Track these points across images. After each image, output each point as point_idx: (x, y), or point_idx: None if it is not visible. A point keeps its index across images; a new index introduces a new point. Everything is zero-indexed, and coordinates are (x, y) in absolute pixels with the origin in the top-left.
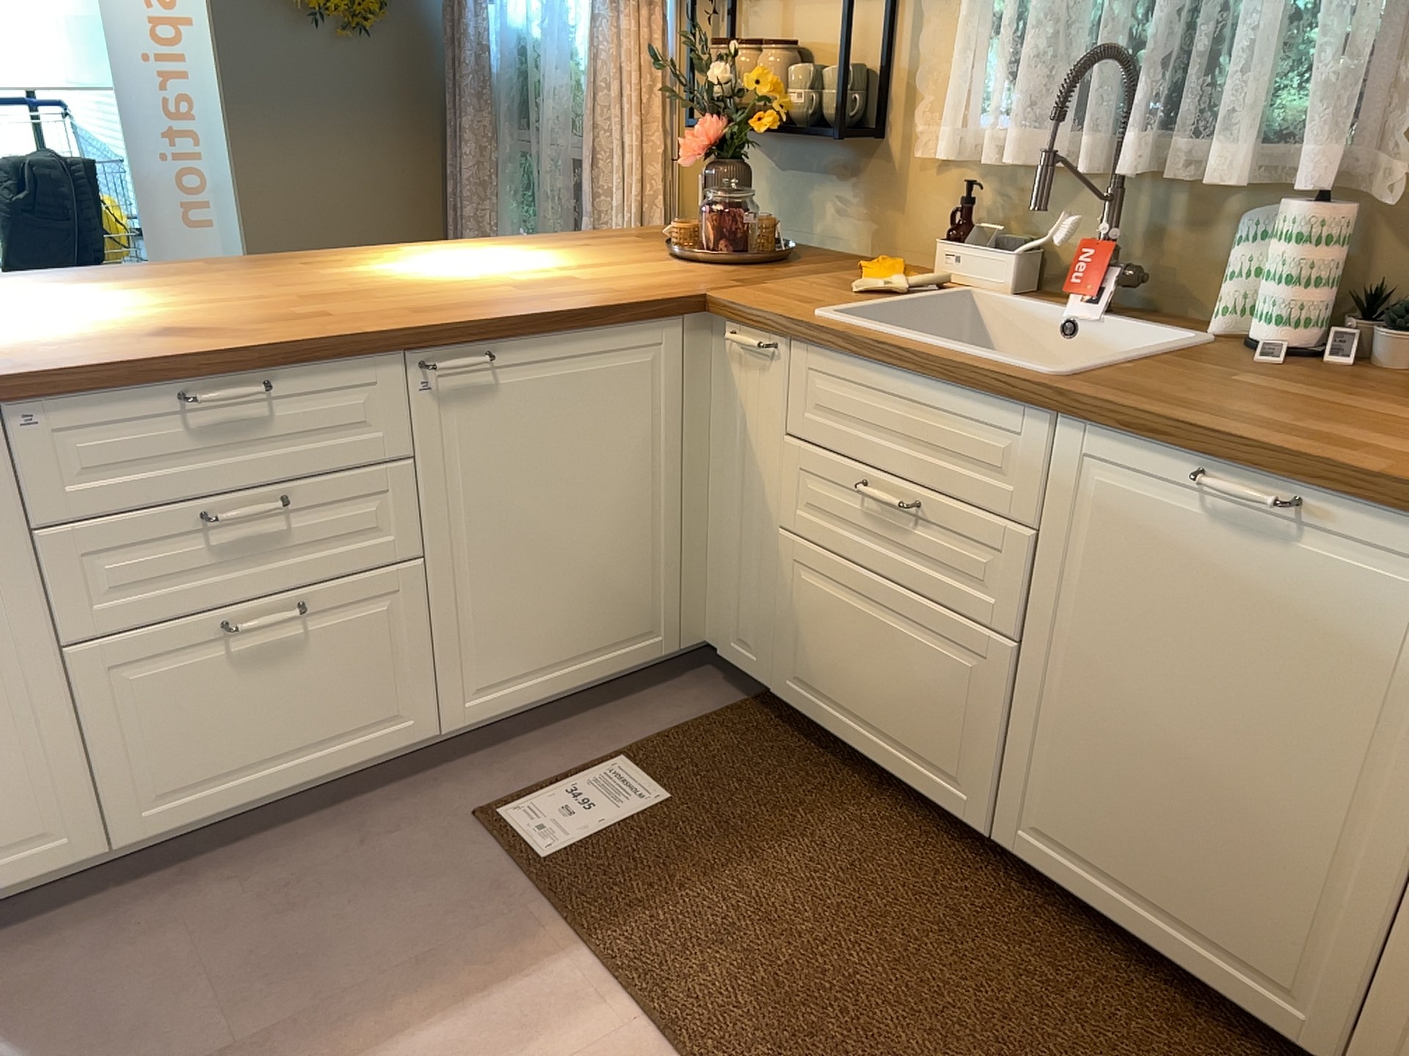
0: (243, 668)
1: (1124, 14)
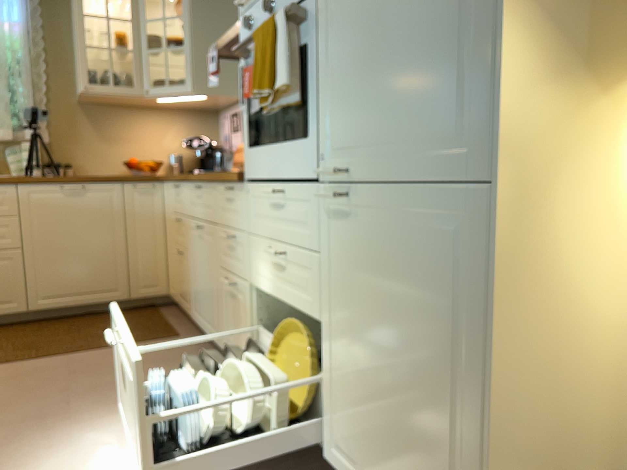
0: None
1: None
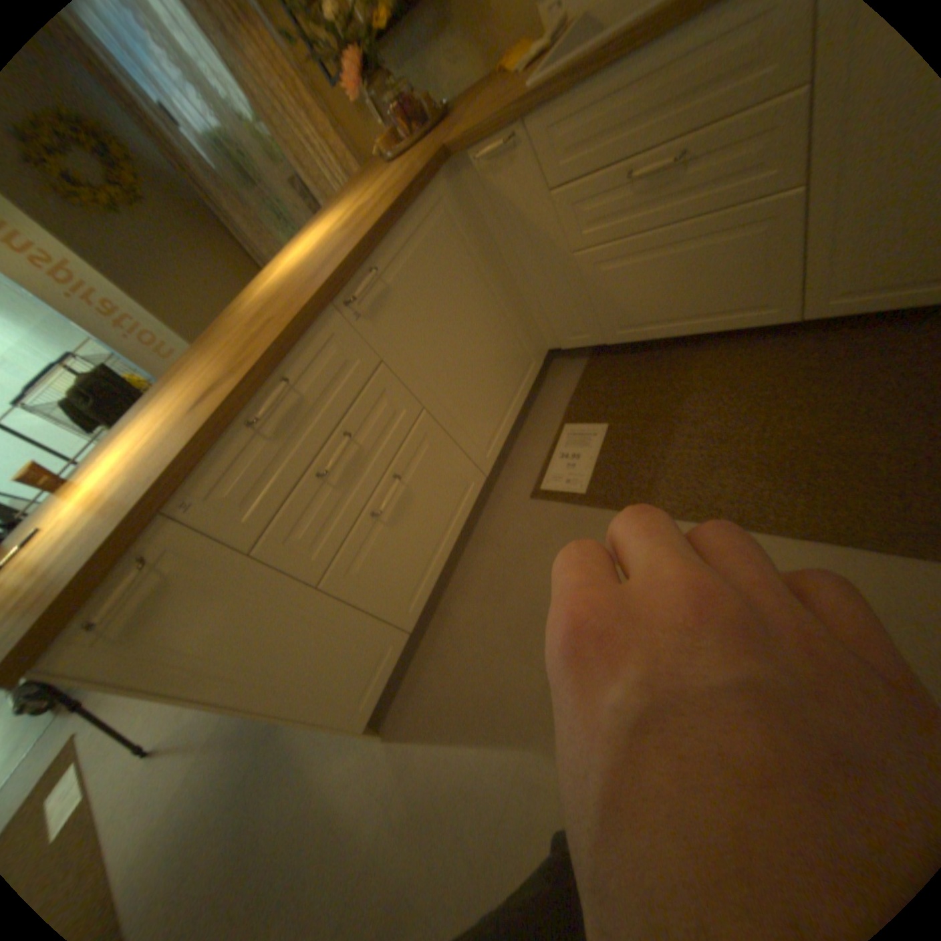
0: (396, 524)
1: None
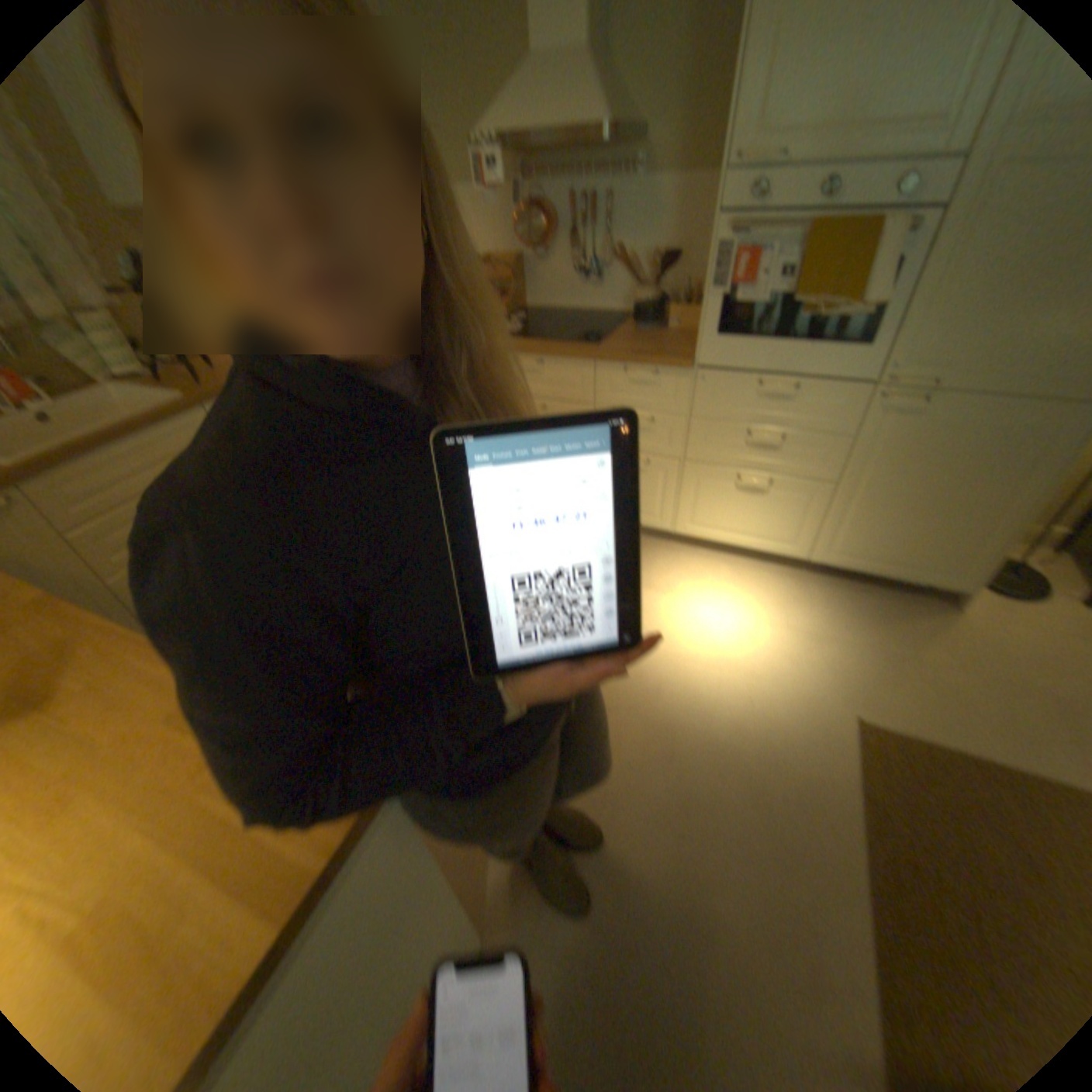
0: None
1: None
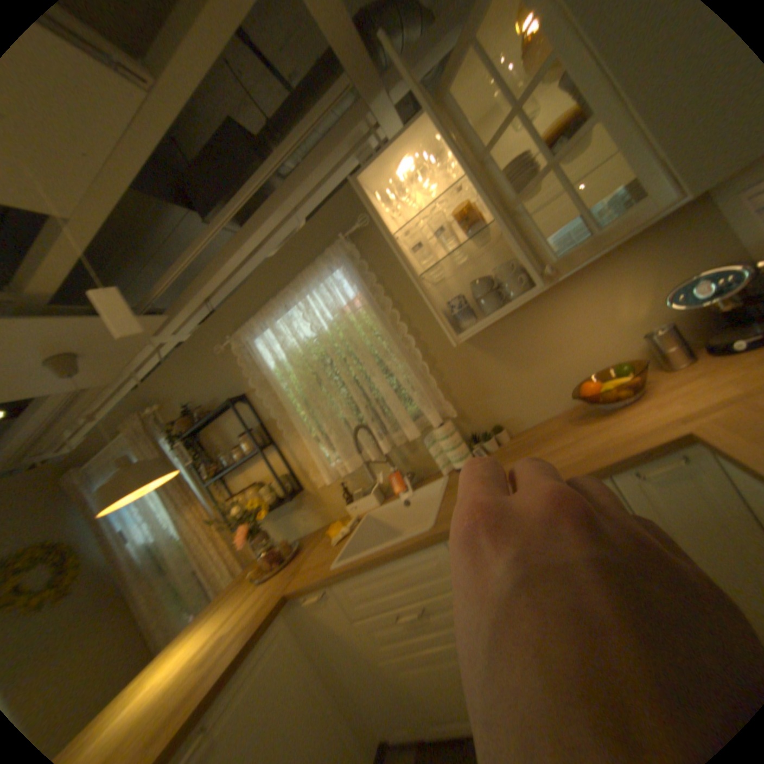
0: None
1: (353, 414)
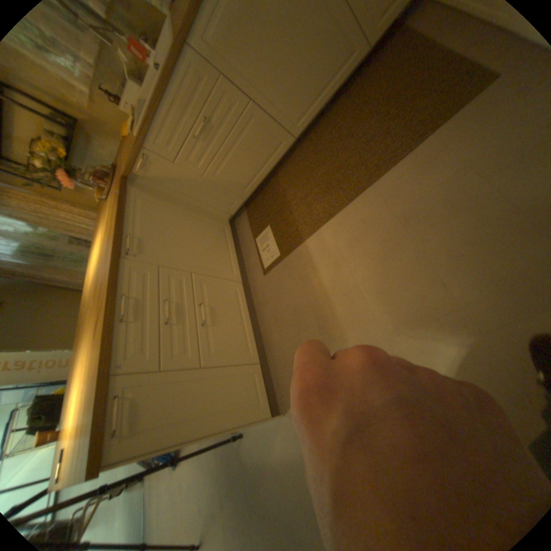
0: (216, 323)
1: None
